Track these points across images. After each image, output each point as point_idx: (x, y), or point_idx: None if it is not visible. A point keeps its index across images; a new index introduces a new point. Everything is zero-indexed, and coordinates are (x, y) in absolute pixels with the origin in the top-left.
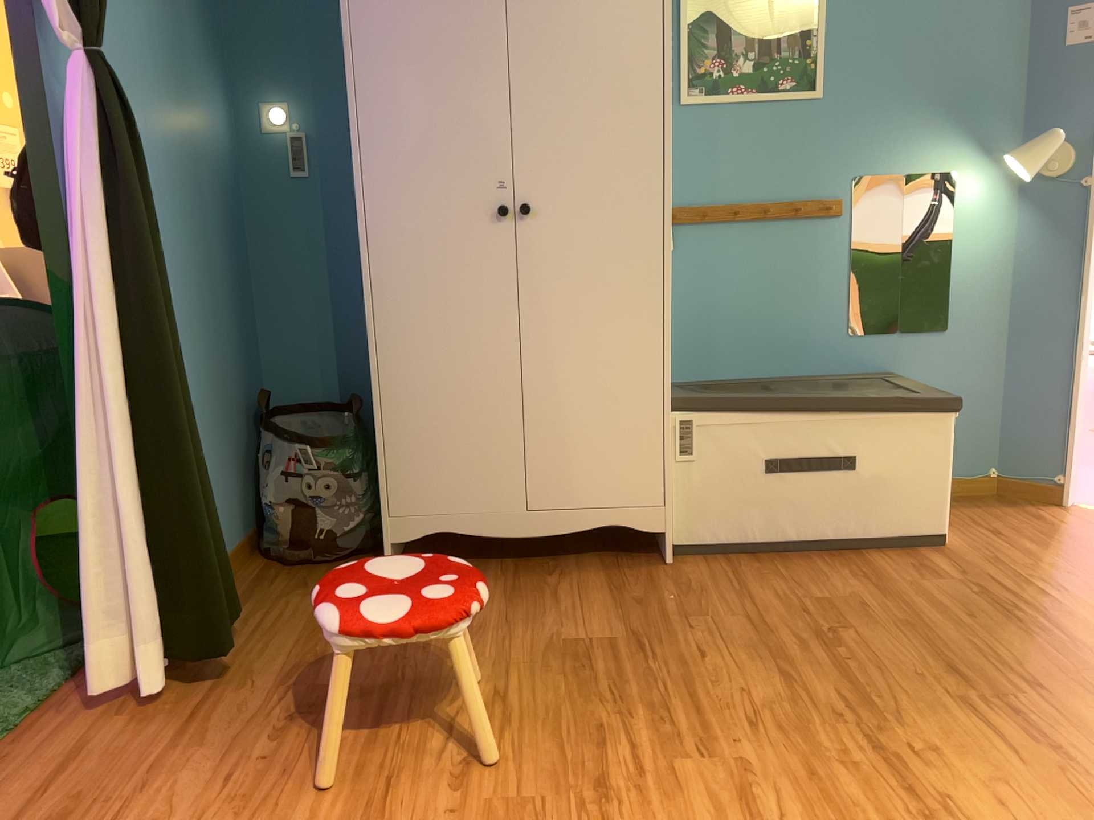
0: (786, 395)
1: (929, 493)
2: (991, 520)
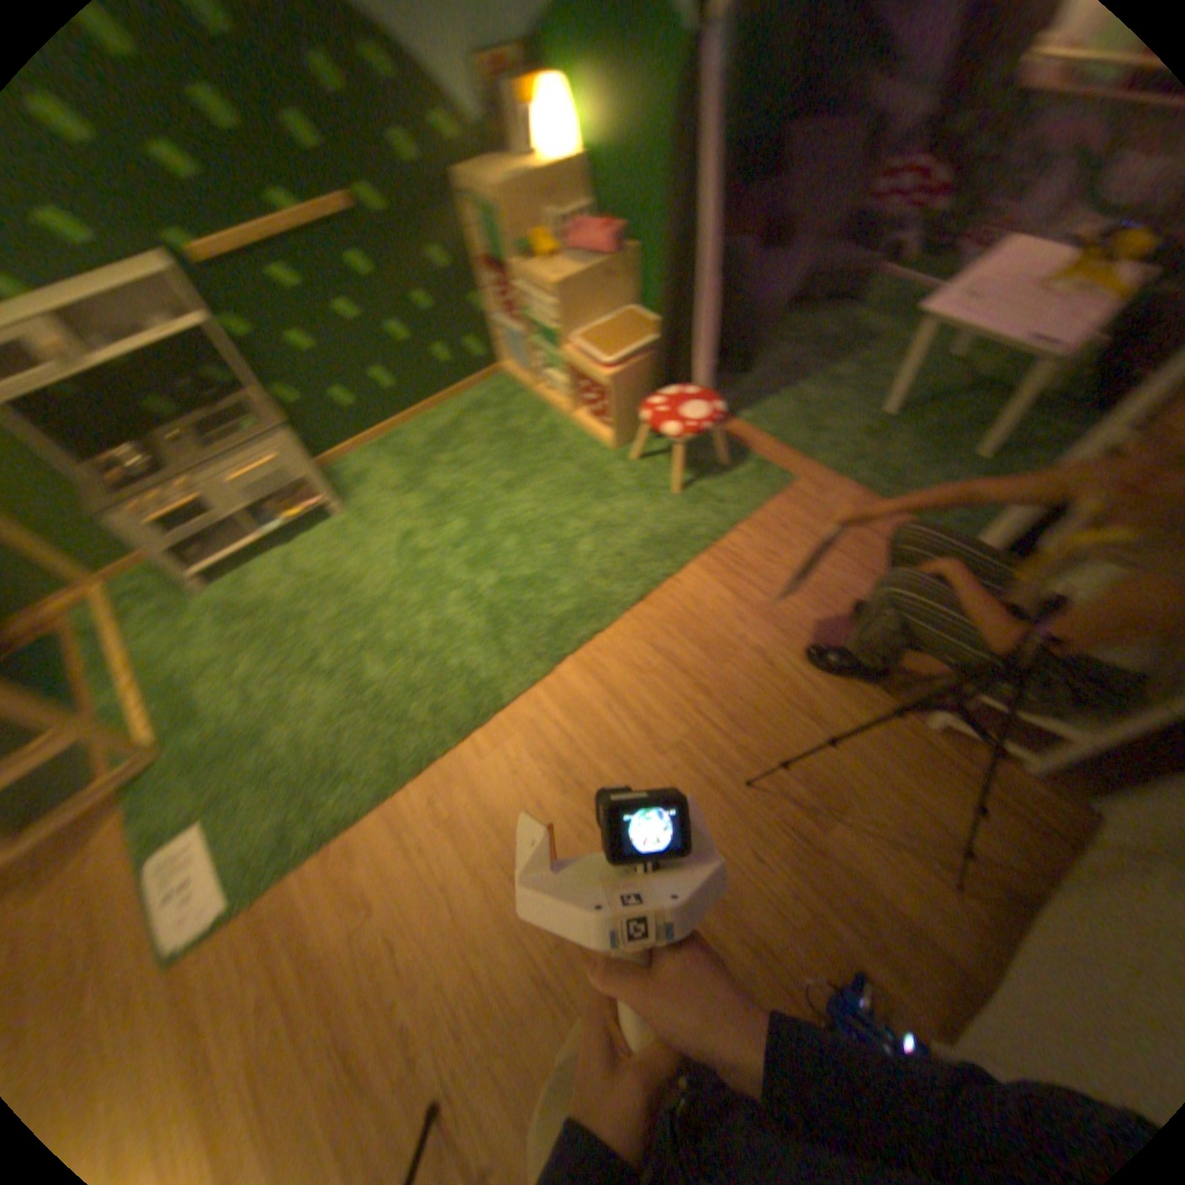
0: None
1: None
2: None
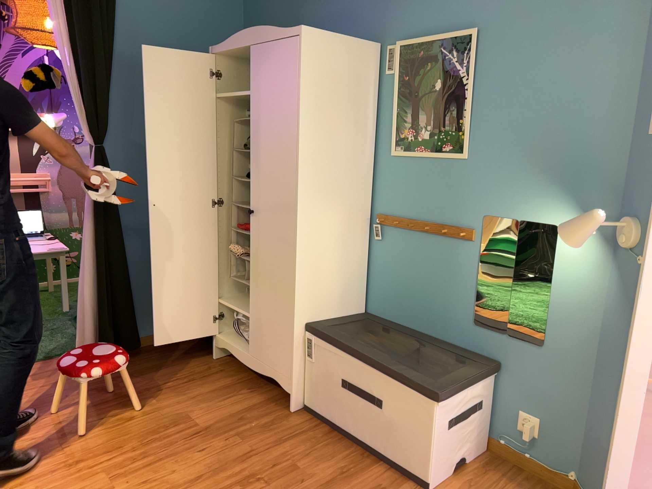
0: (361, 347)
1: (420, 449)
2: None
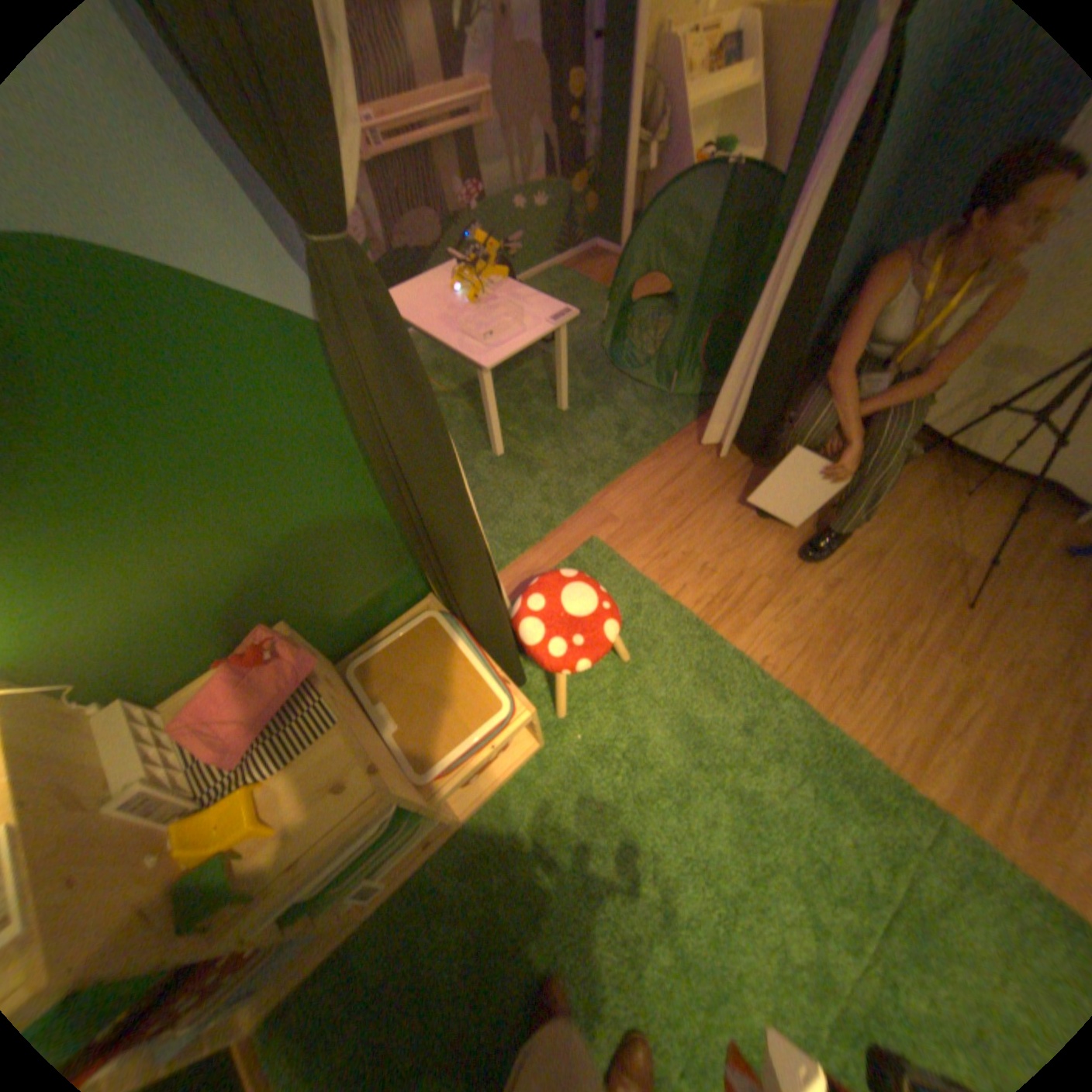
0: None
1: None
2: None
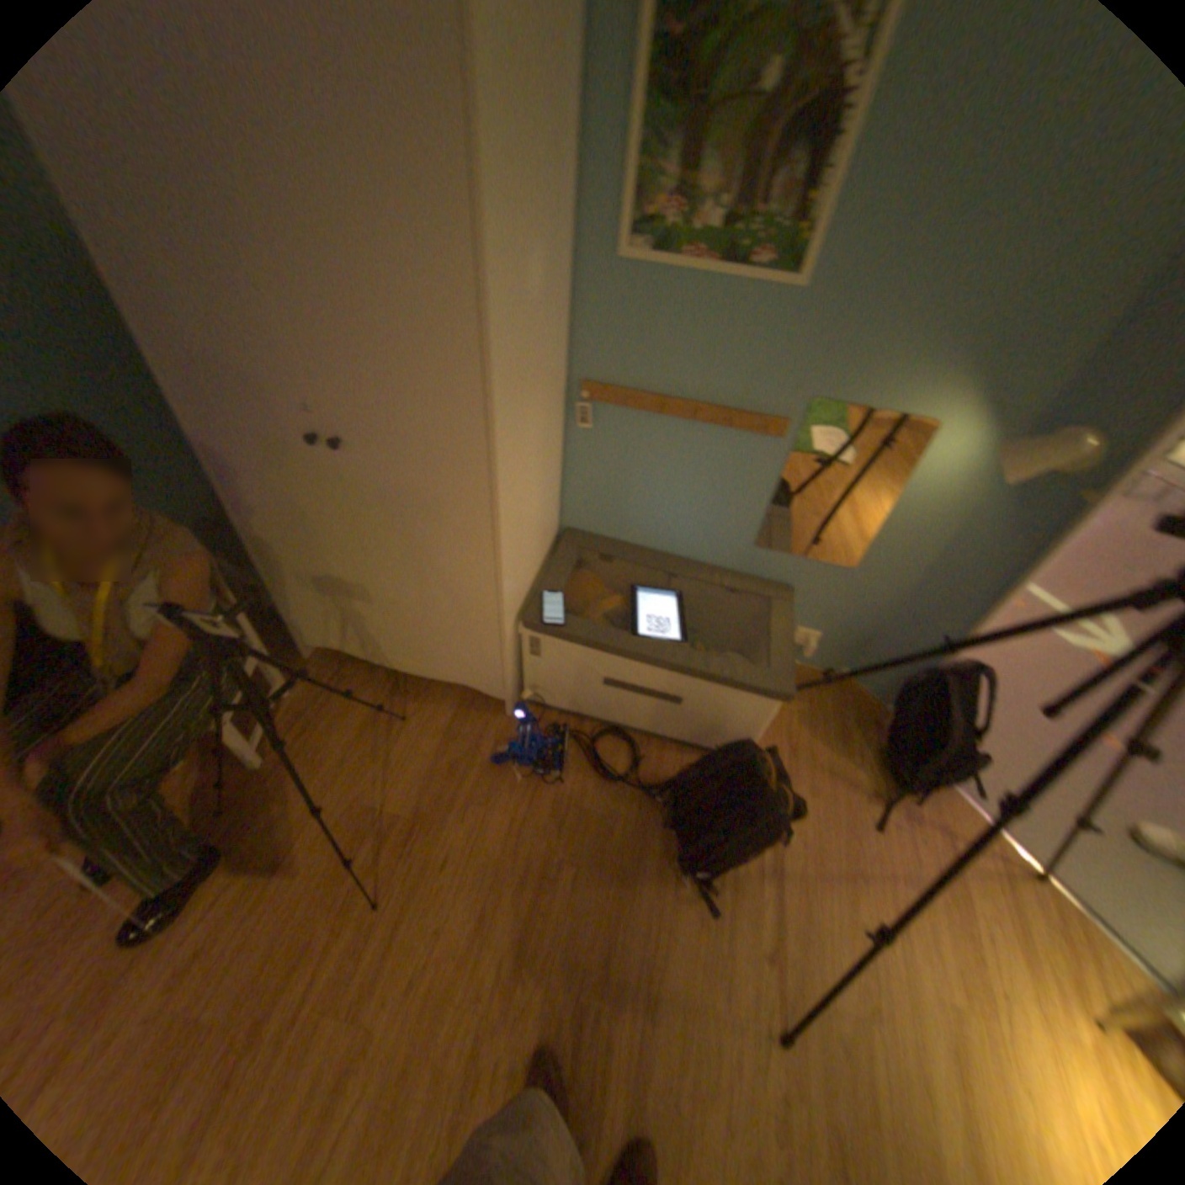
0: (632, 638)
1: (736, 736)
2: (807, 729)
